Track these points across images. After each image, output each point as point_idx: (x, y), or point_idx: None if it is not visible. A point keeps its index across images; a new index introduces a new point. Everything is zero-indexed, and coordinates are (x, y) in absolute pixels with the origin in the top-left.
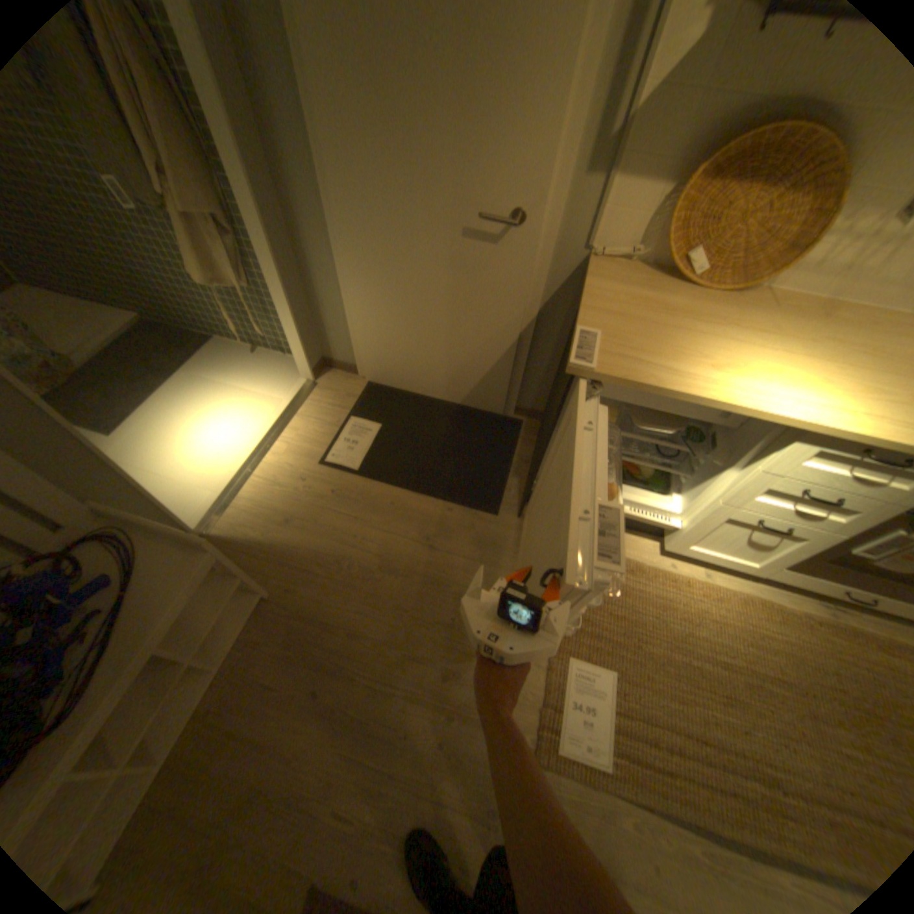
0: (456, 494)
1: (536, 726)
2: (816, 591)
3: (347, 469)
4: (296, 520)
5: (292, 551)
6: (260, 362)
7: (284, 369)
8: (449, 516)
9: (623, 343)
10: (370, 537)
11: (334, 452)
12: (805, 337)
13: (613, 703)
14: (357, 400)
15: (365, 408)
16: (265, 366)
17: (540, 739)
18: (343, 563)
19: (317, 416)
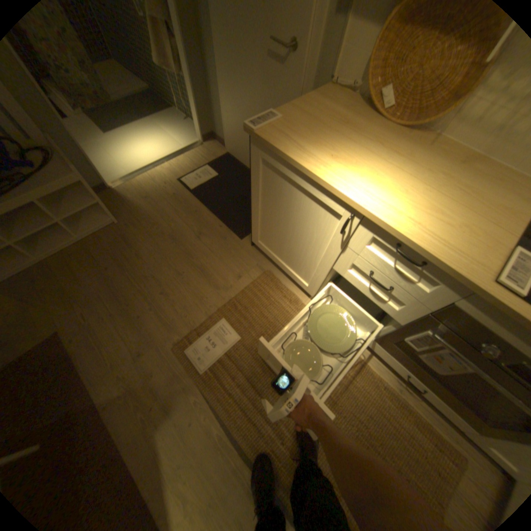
0: (229, 220)
1: (184, 335)
2: (393, 367)
3: (187, 187)
4: (150, 199)
5: (139, 210)
6: (184, 125)
7: (192, 132)
8: (218, 229)
9: (289, 125)
10: (175, 220)
11: (187, 177)
12: (426, 166)
13: (228, 349)
14: (216, 158)
15: (216, 164)
16: (185, 127)
17: (181, 341)
18: (156, 225)
19: (192, 159)
